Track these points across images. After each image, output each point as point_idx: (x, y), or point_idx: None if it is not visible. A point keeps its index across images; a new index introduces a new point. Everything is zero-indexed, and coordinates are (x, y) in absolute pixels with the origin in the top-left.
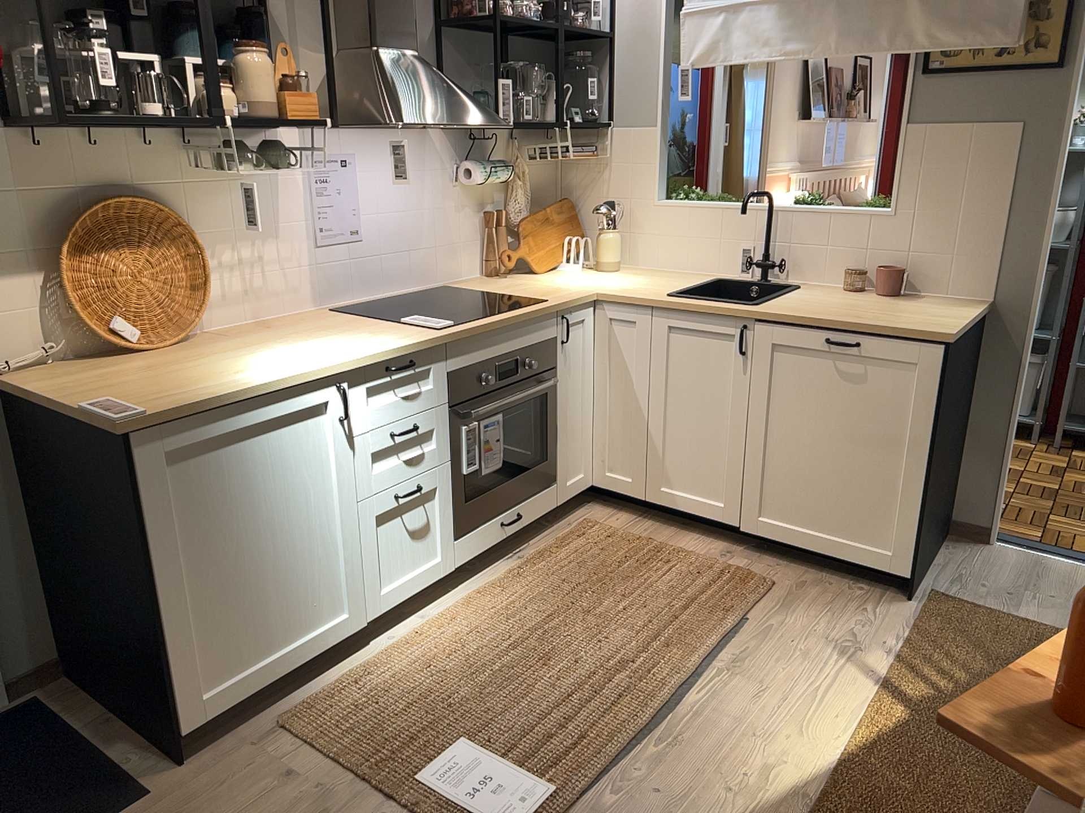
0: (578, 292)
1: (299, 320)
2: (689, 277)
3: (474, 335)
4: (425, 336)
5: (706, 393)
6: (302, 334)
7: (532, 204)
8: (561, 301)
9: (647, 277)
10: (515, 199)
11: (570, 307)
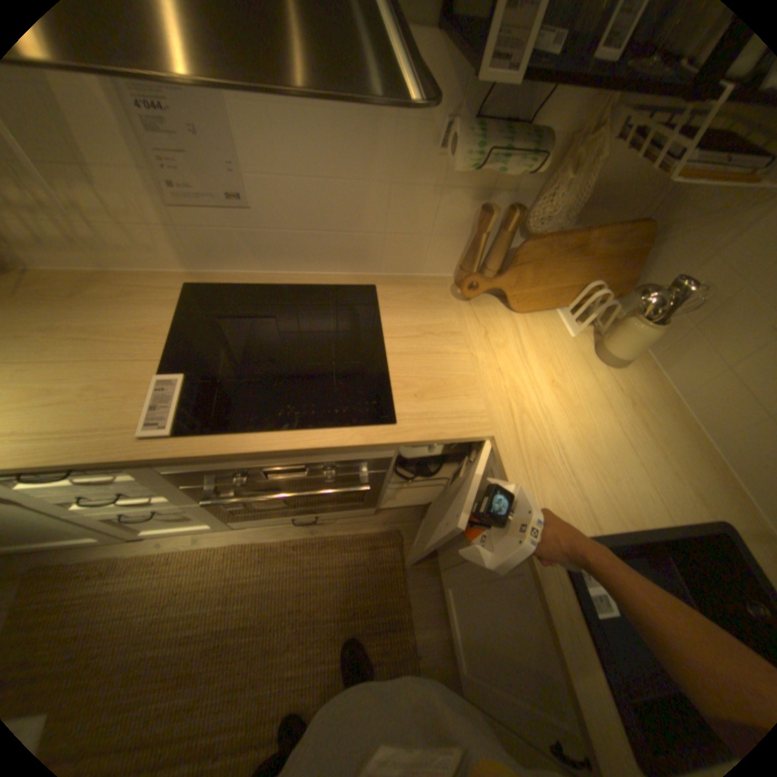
0: (471, 418)
1: (128, 290)
2: (693, 467)
3: (199, 458)
4: (92, 453)
5: (507, 647)
6: (58, 333)
7: (594, 204)
8: (407, 438)
9: (631, 420)
10: (561, 193)
11: (424, 443)
